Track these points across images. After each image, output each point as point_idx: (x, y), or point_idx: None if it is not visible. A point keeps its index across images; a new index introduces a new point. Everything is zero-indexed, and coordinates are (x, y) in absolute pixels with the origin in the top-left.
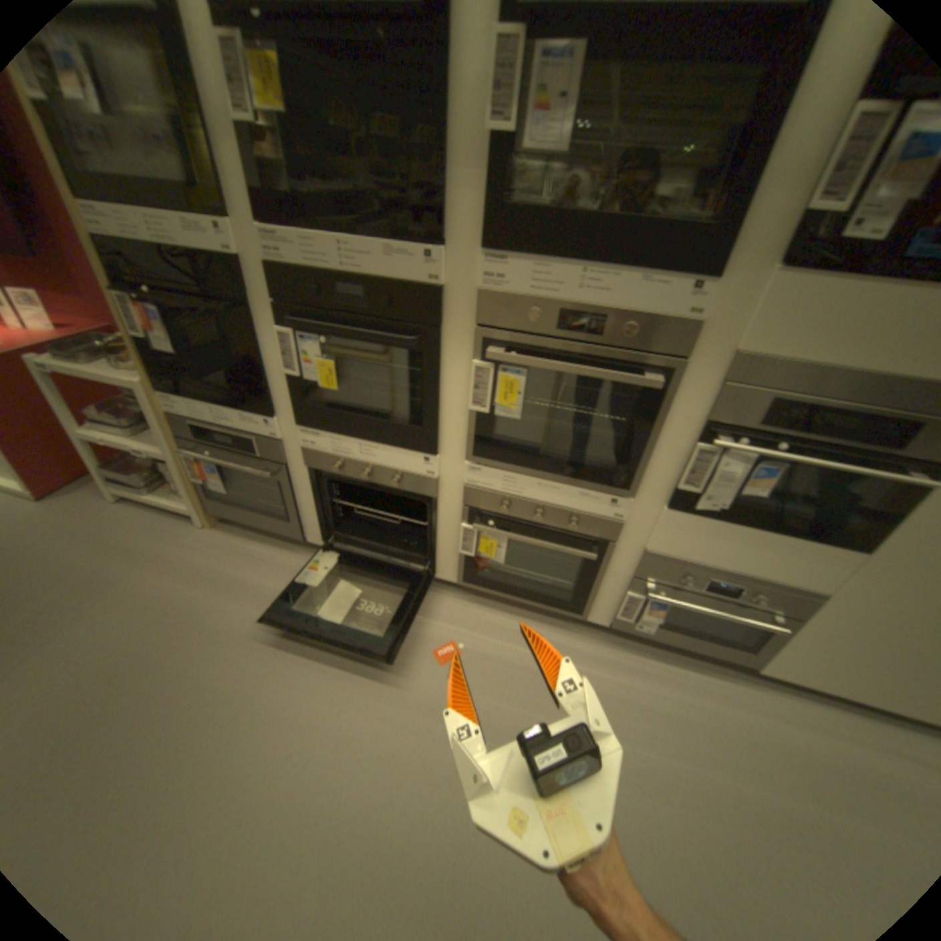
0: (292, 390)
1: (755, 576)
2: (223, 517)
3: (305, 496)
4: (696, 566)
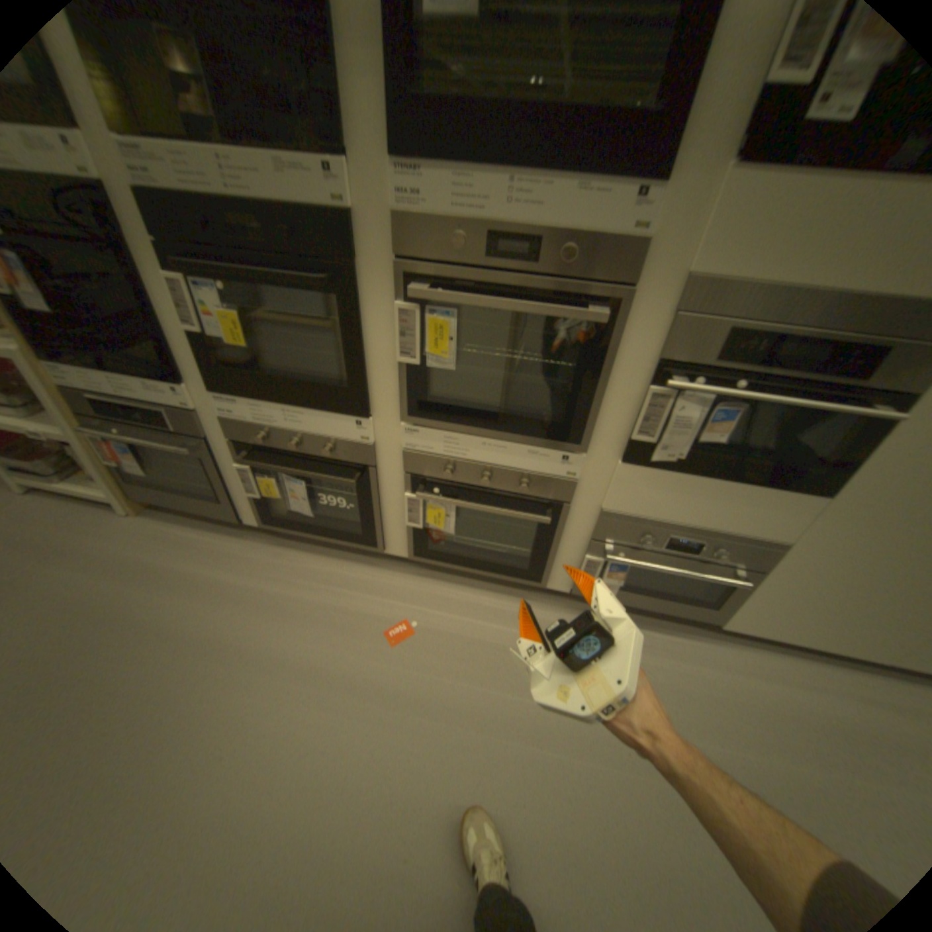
0: (195, 351)
1: (714, 529)
2: (148, 502)
3: (232, 474)
4: (653, 522)
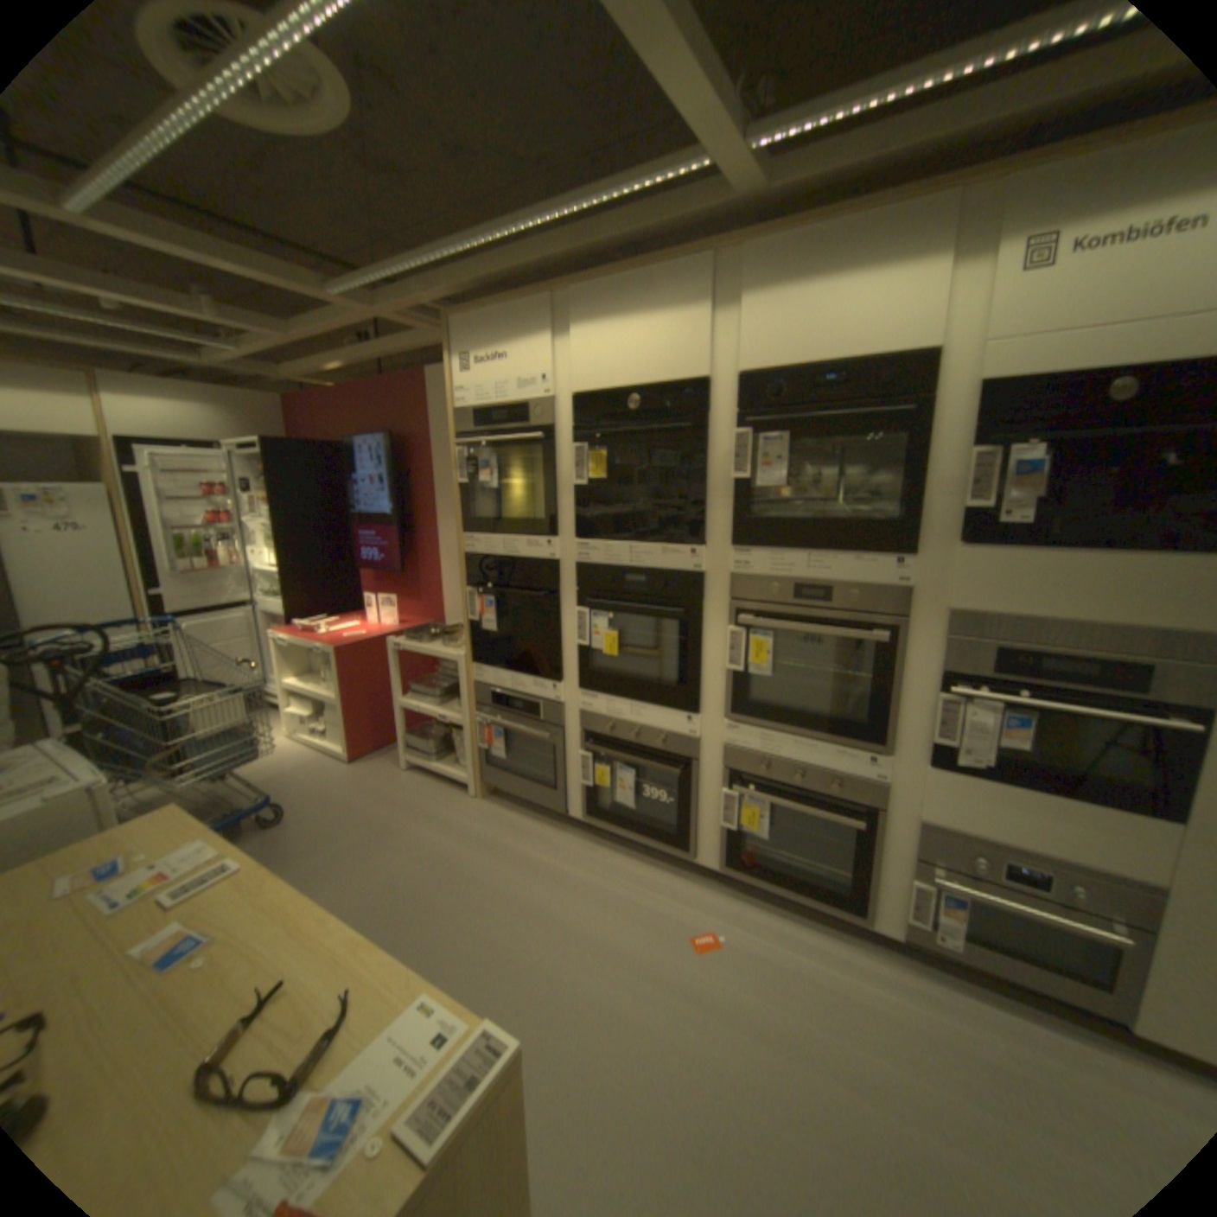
0: (580, 659)
1: (1058, 858)
2: (495, 788)
3: (574, 763)
4: (984, 844)
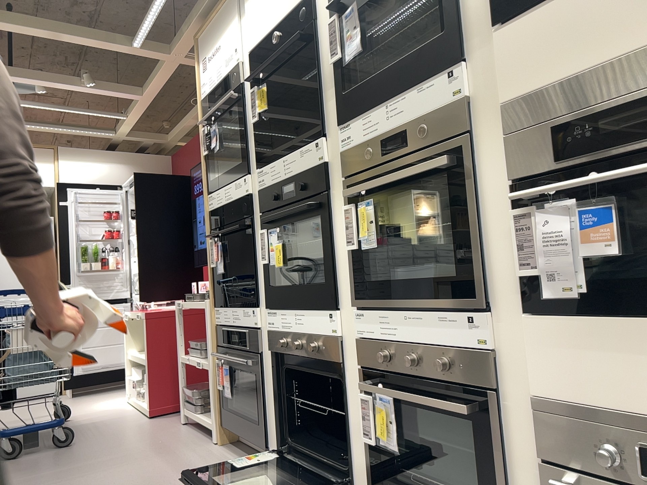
0: (264, 277)
1: None
2: (230, 431)
3: (269, 389)
4: (605, 415)
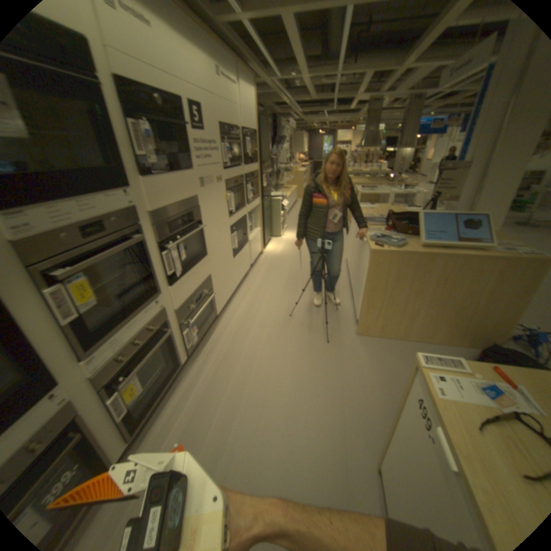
0: None
1: (198, 287)
2: None
3: None
4: (188, 300)
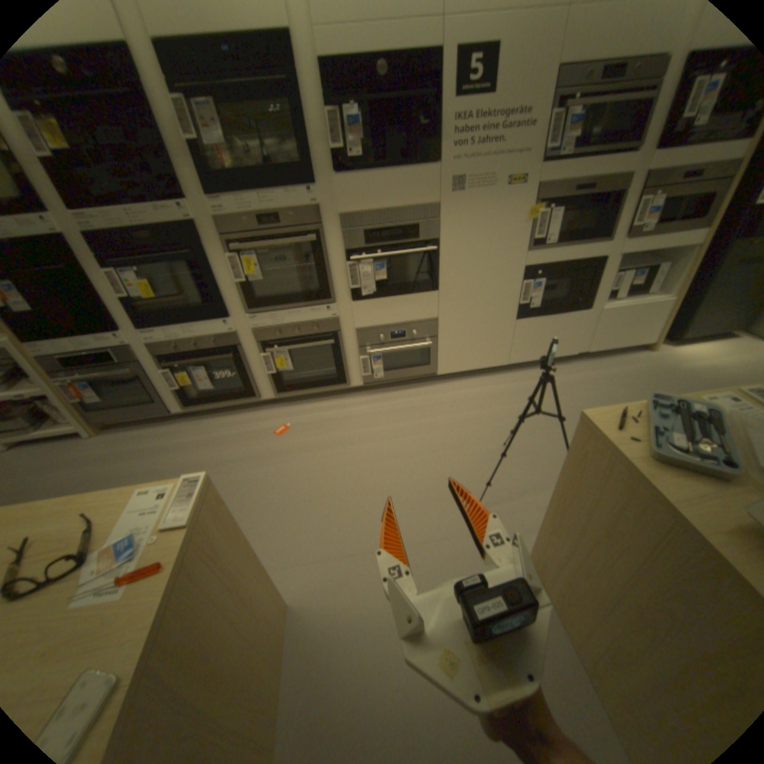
0: (124, 309)
1: (403, 323)
2: (101, 425)
3: (157, 381)
4: (378, 329)
